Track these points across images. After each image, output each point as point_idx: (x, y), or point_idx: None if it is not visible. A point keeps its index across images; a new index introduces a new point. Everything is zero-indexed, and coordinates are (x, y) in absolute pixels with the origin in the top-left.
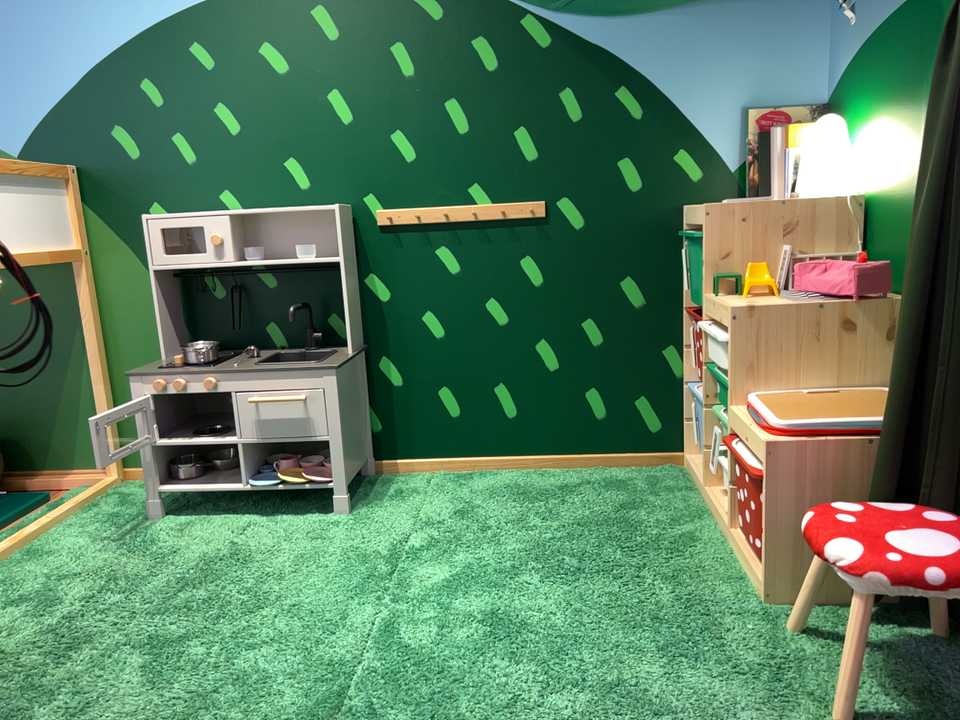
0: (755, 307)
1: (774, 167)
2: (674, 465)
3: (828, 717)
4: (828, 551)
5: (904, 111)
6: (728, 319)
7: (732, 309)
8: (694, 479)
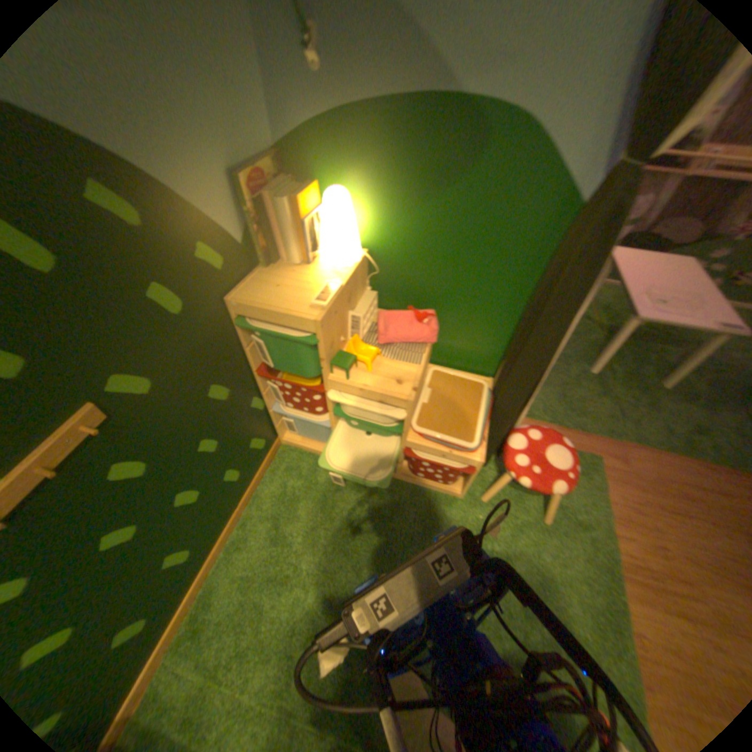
0: (416, 388)
1: (291, 235)
2: (281, 448)
3: (543, 525)
4: (557, 494)
5: (423, 199)
6: (402, 403)
7: (412, 400)
8: (310, 450)
